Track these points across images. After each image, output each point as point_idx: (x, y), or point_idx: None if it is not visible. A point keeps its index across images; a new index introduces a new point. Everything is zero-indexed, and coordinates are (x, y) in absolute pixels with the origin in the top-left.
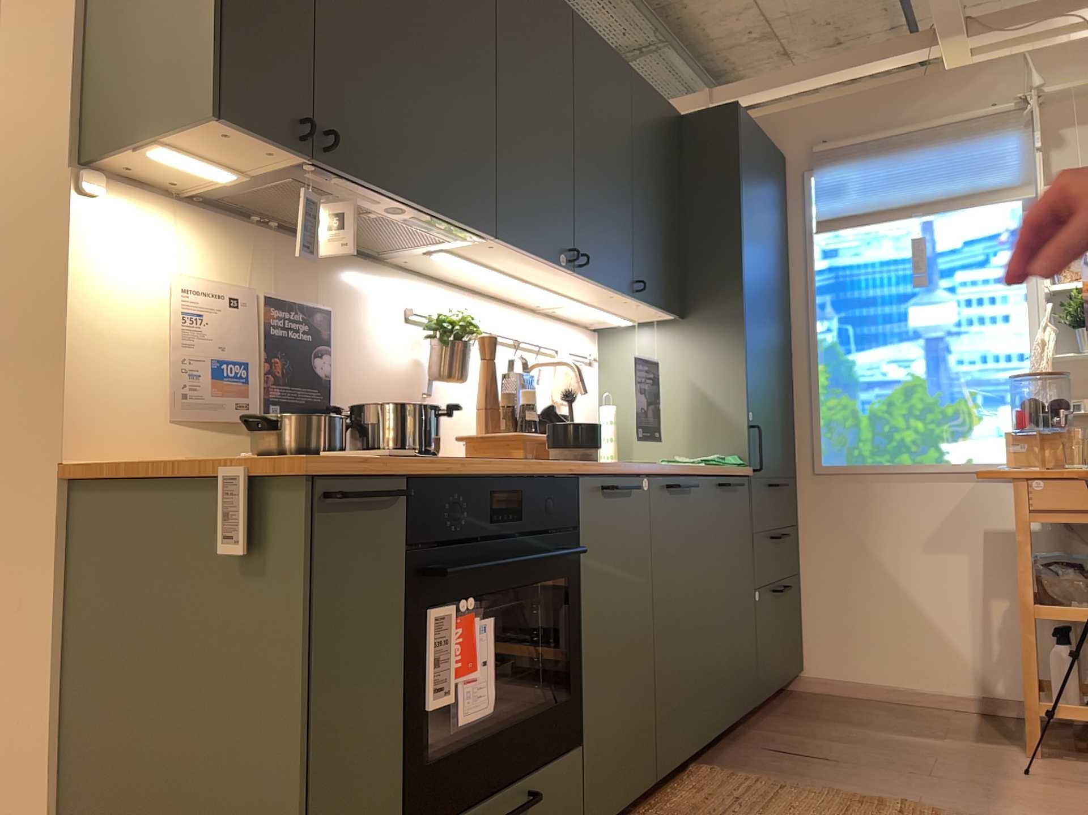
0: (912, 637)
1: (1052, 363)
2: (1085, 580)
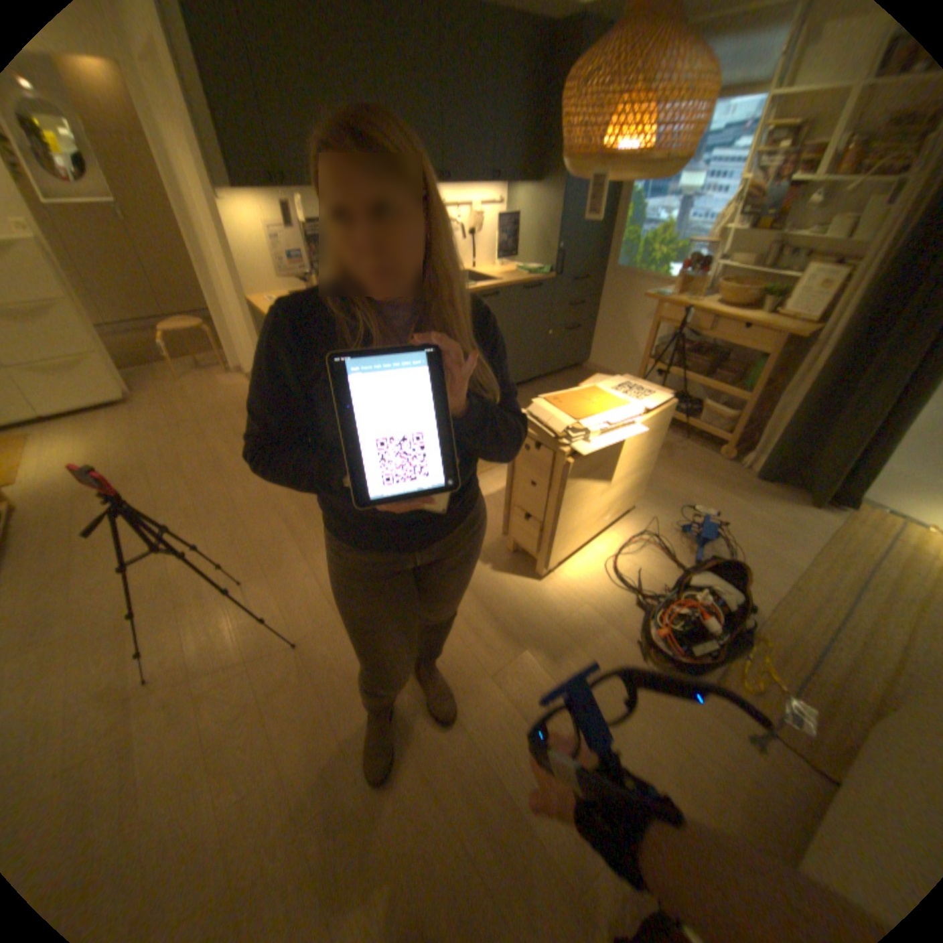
0: (629, 356)
1: (736, 225)
2: (673, 353)
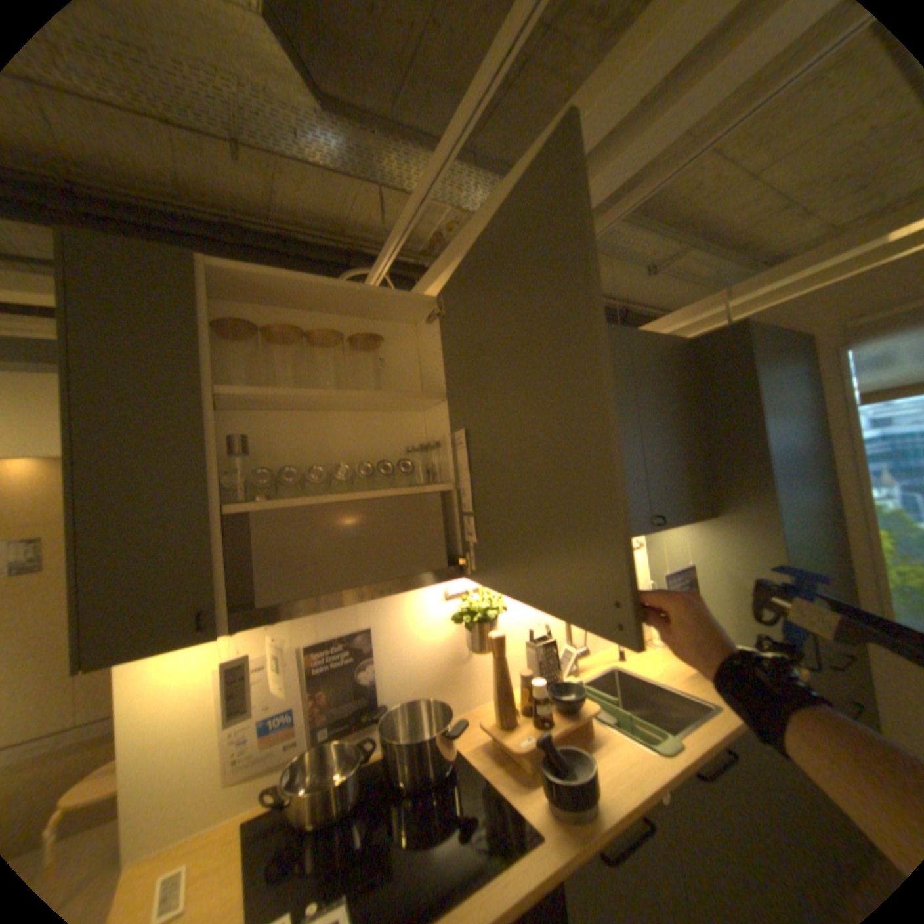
0: None
1: None
2: None
